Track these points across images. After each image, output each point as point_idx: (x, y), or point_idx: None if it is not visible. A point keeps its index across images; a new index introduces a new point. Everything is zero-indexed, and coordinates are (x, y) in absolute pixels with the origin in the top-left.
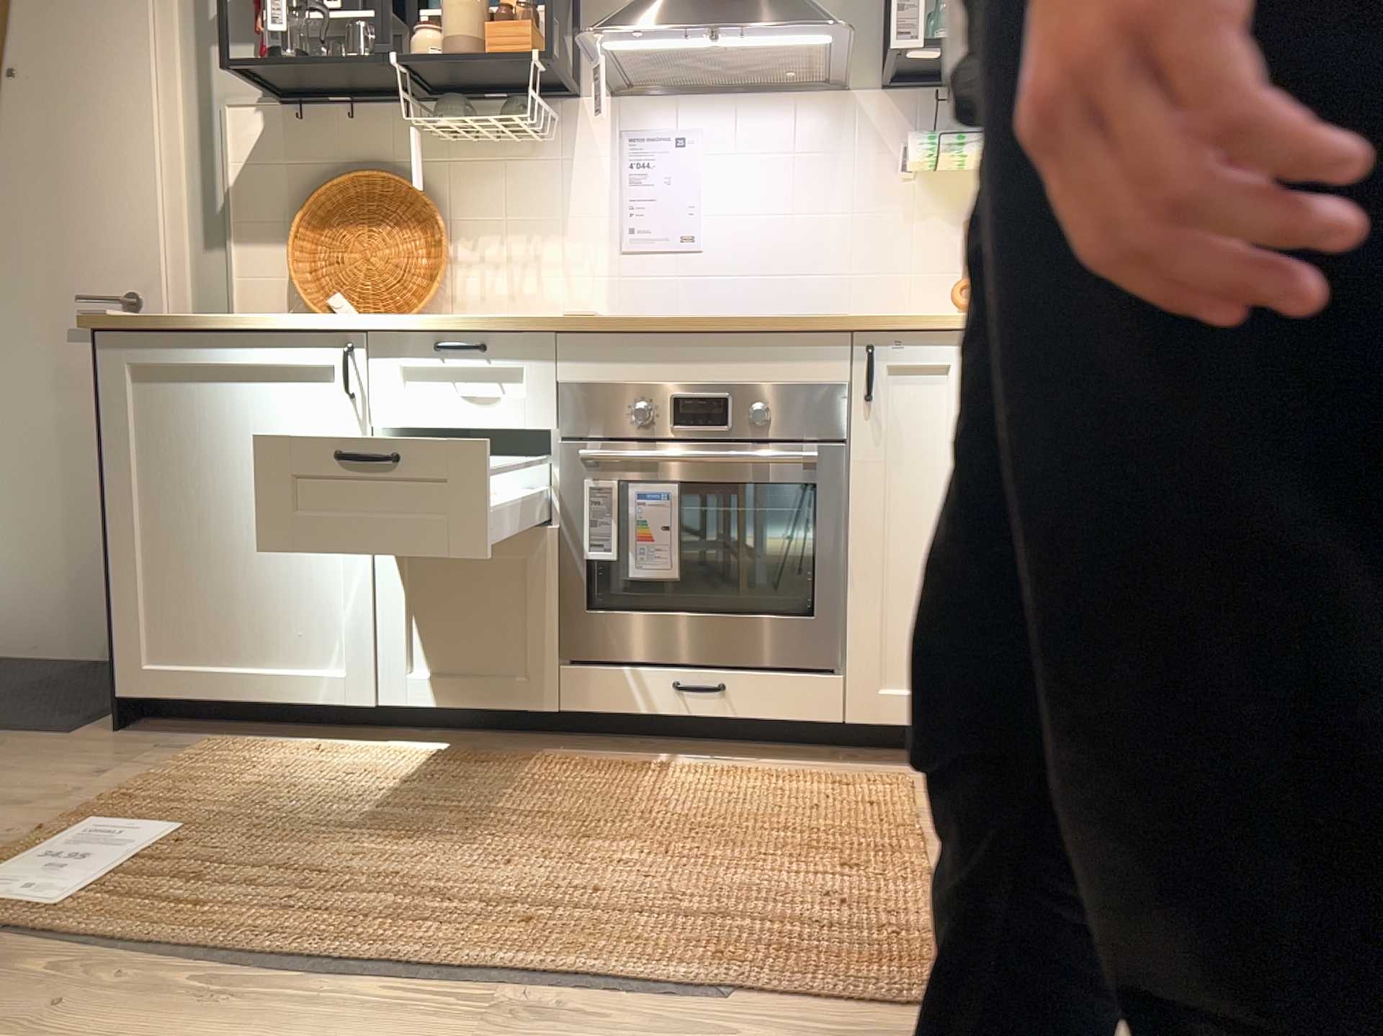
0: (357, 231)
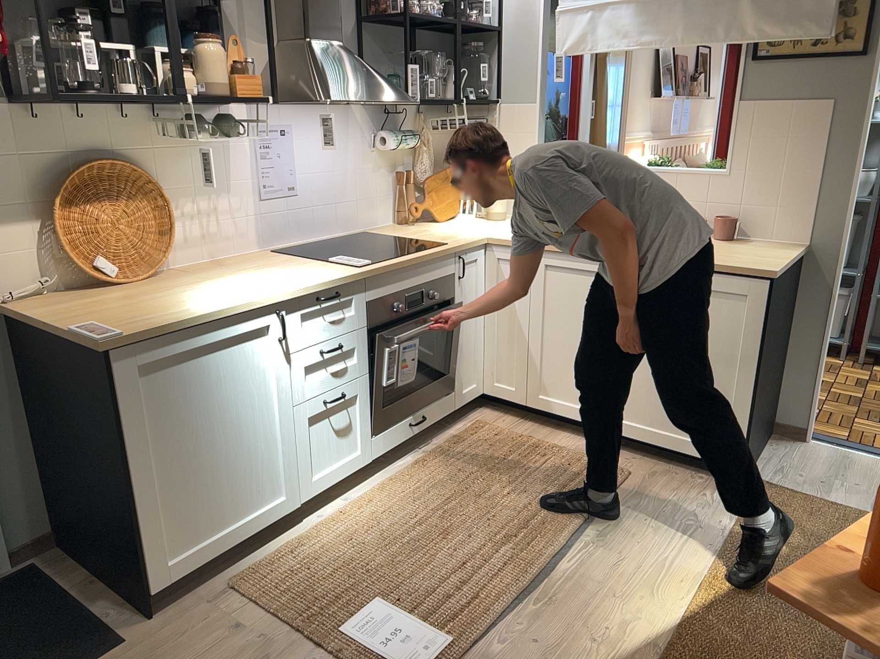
0: (104, 207)
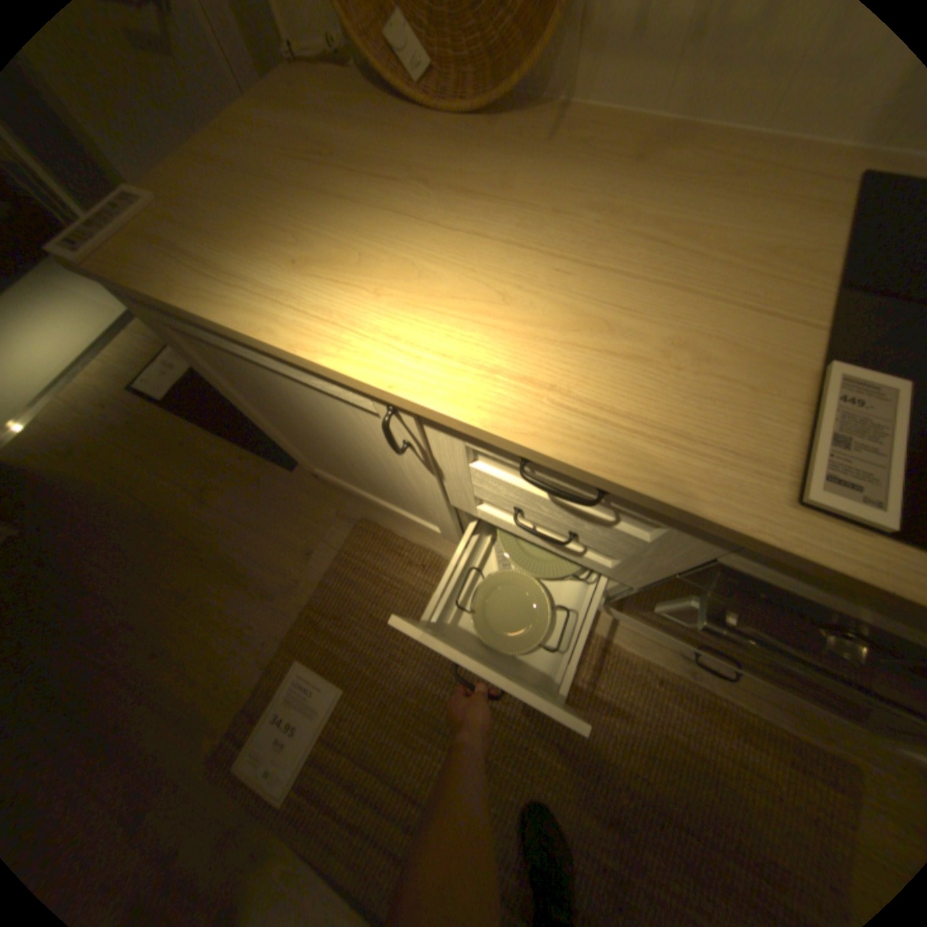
0: None
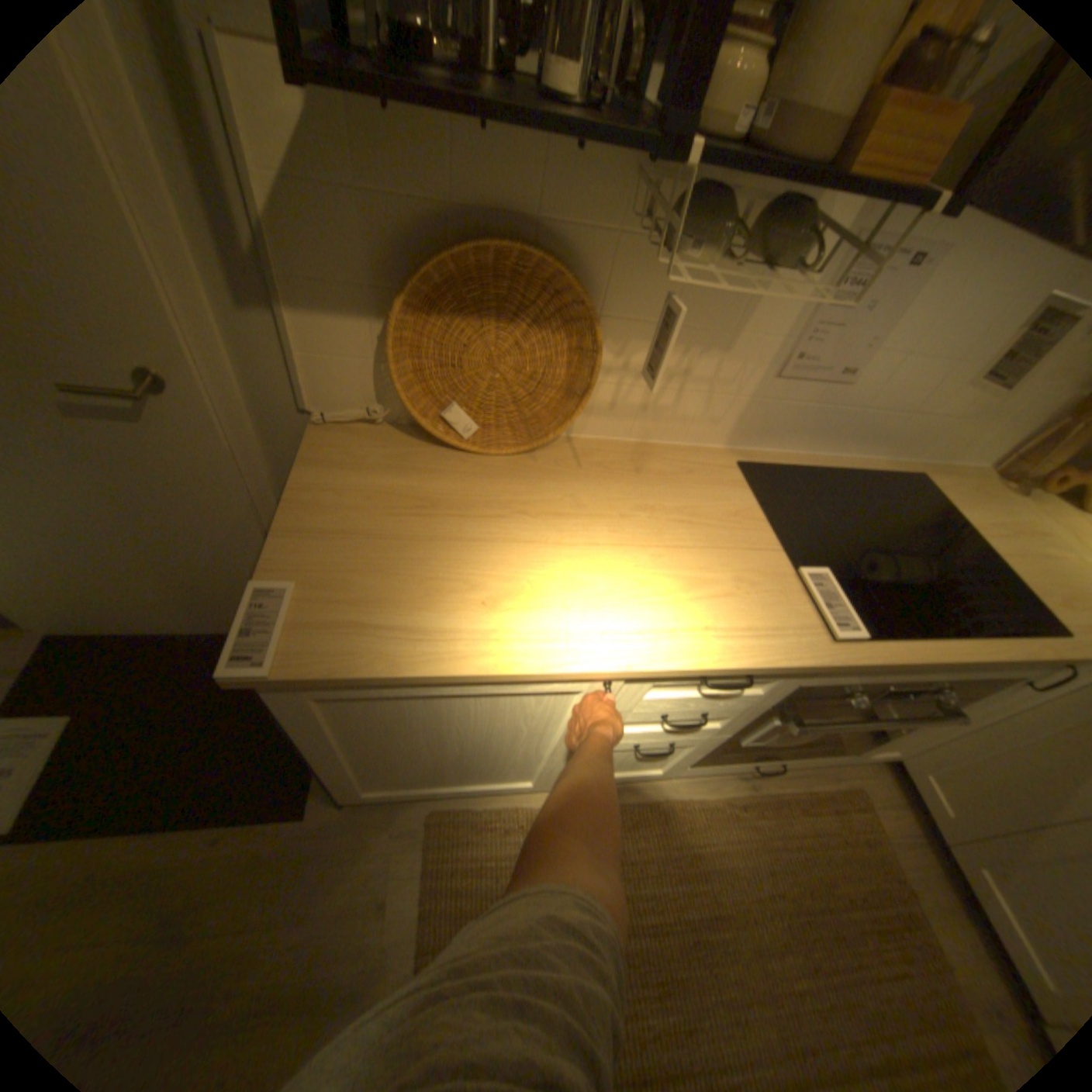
0: (485, 323)
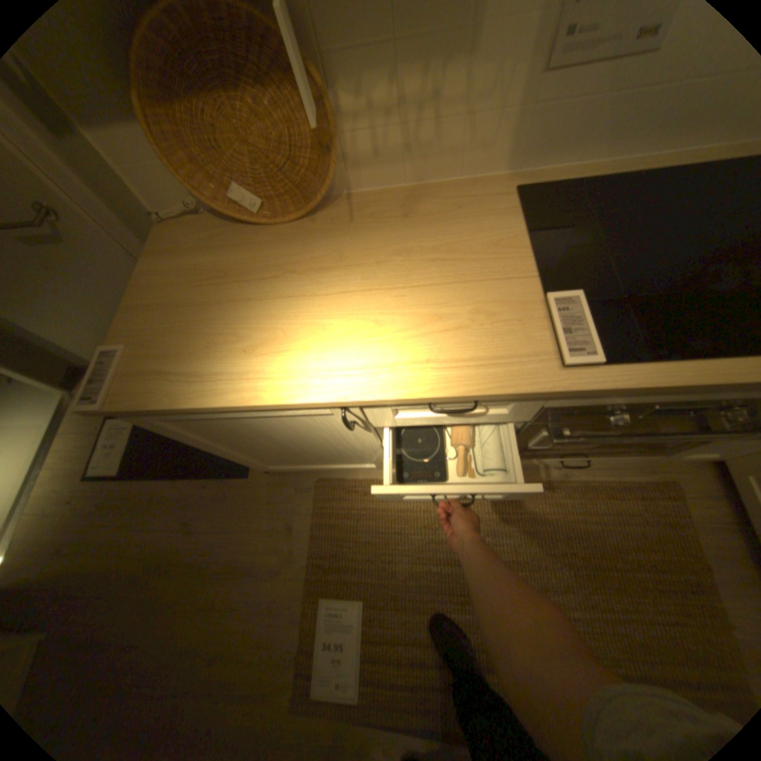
0: (215, 96)
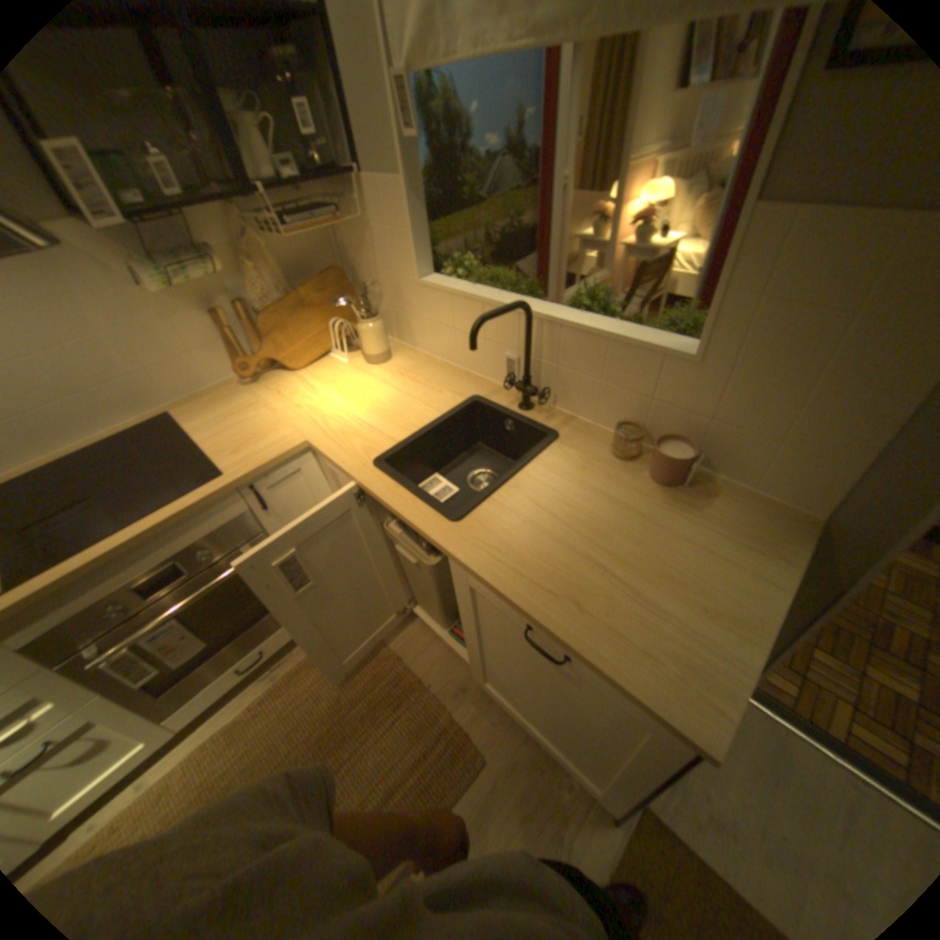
0: None
